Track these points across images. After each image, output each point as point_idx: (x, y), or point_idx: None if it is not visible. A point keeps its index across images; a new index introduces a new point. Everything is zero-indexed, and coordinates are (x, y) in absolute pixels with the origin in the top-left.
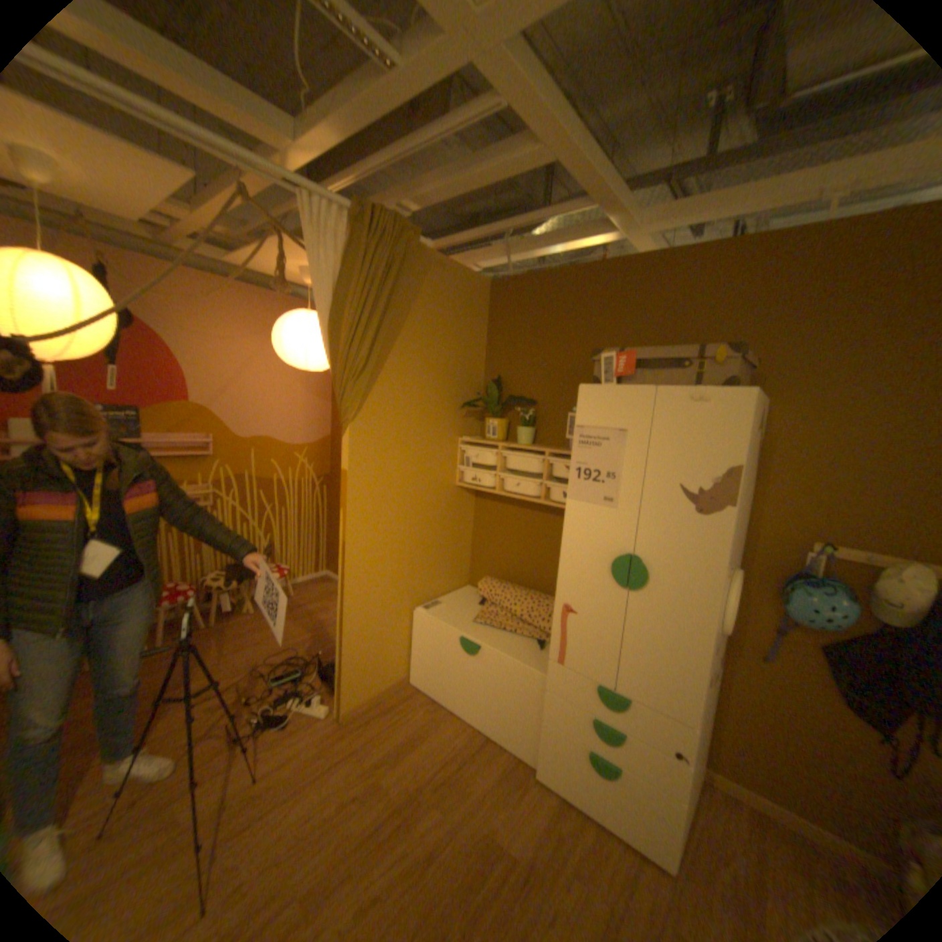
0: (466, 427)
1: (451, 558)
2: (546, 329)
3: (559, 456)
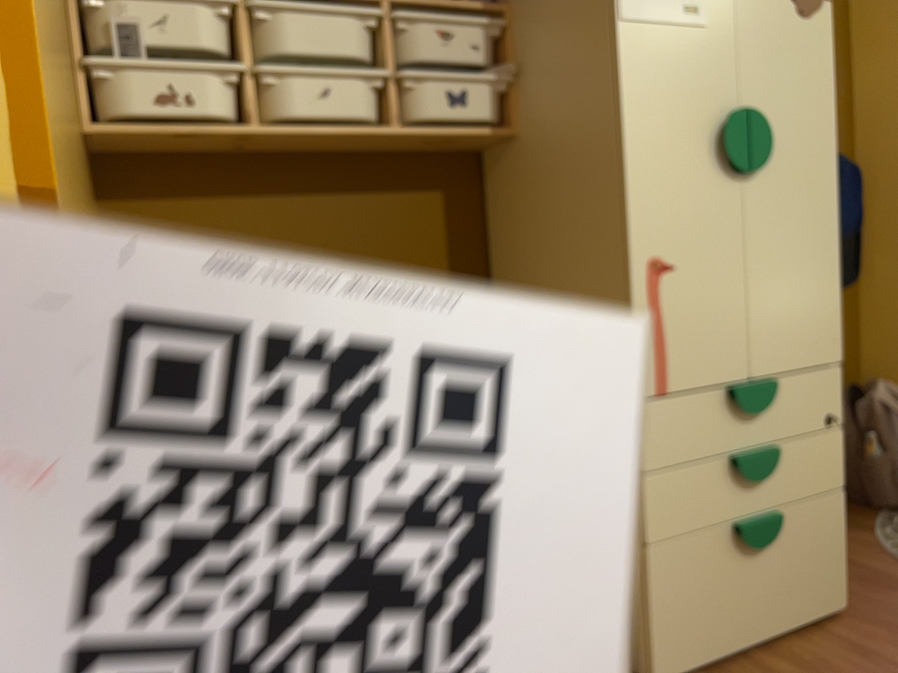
0: None
1: None
2: None
3: (422, 5)
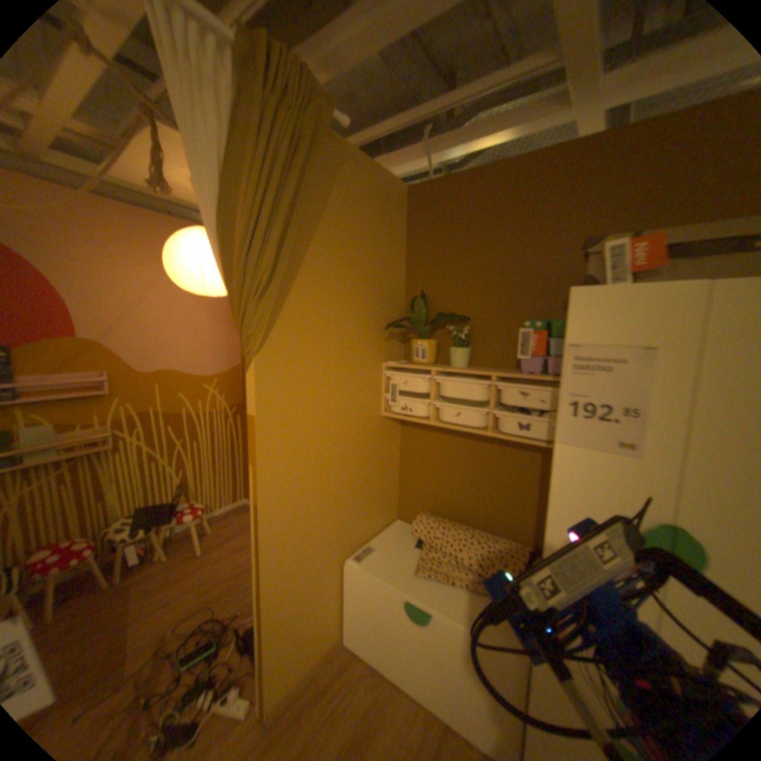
0: (389, 350)
1: (379, 494)
2: (478, 234)
3: (511, 379)
